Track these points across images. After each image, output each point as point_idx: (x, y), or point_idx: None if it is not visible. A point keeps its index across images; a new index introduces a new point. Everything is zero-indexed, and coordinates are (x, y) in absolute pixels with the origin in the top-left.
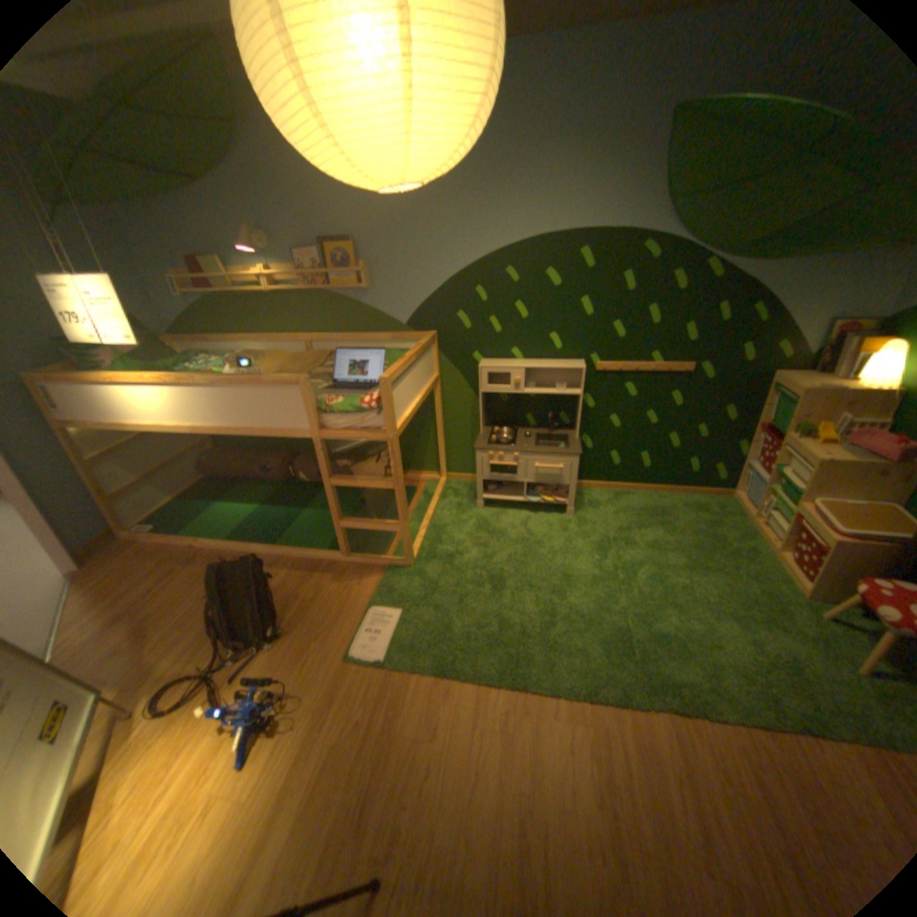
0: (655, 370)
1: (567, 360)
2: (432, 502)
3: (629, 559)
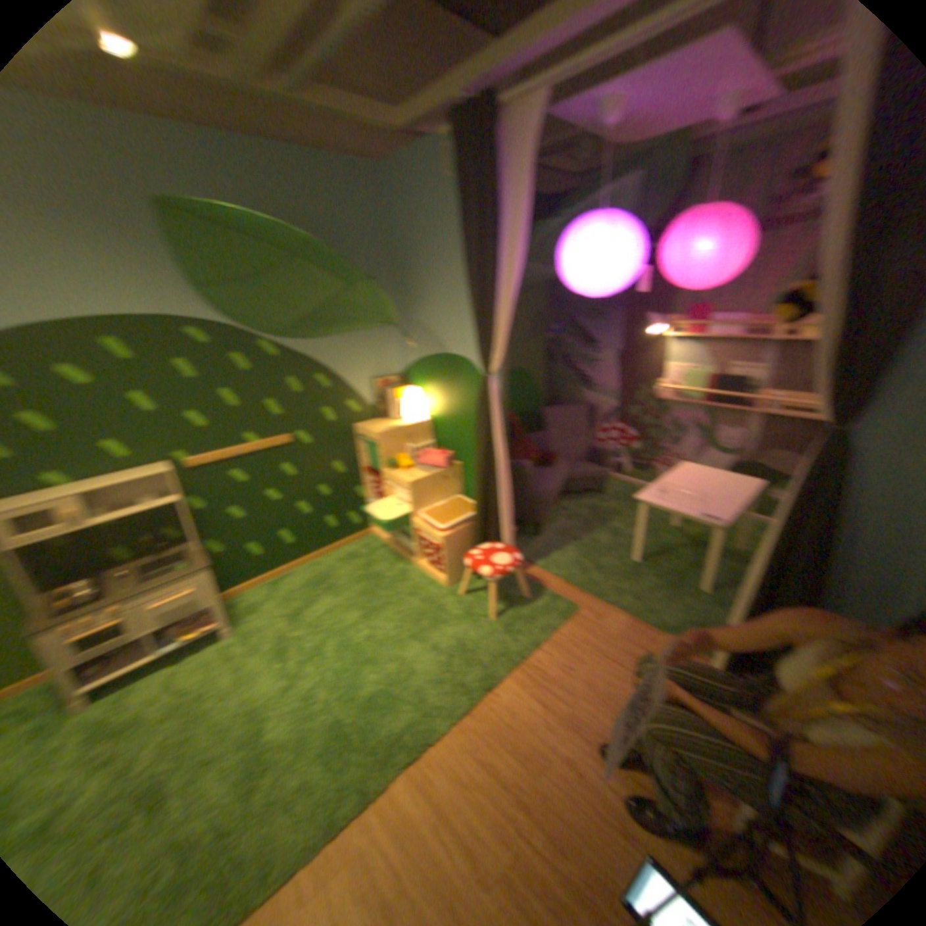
0: (252, 450)
1: (139, 467)
2: None
3: (308, 645)
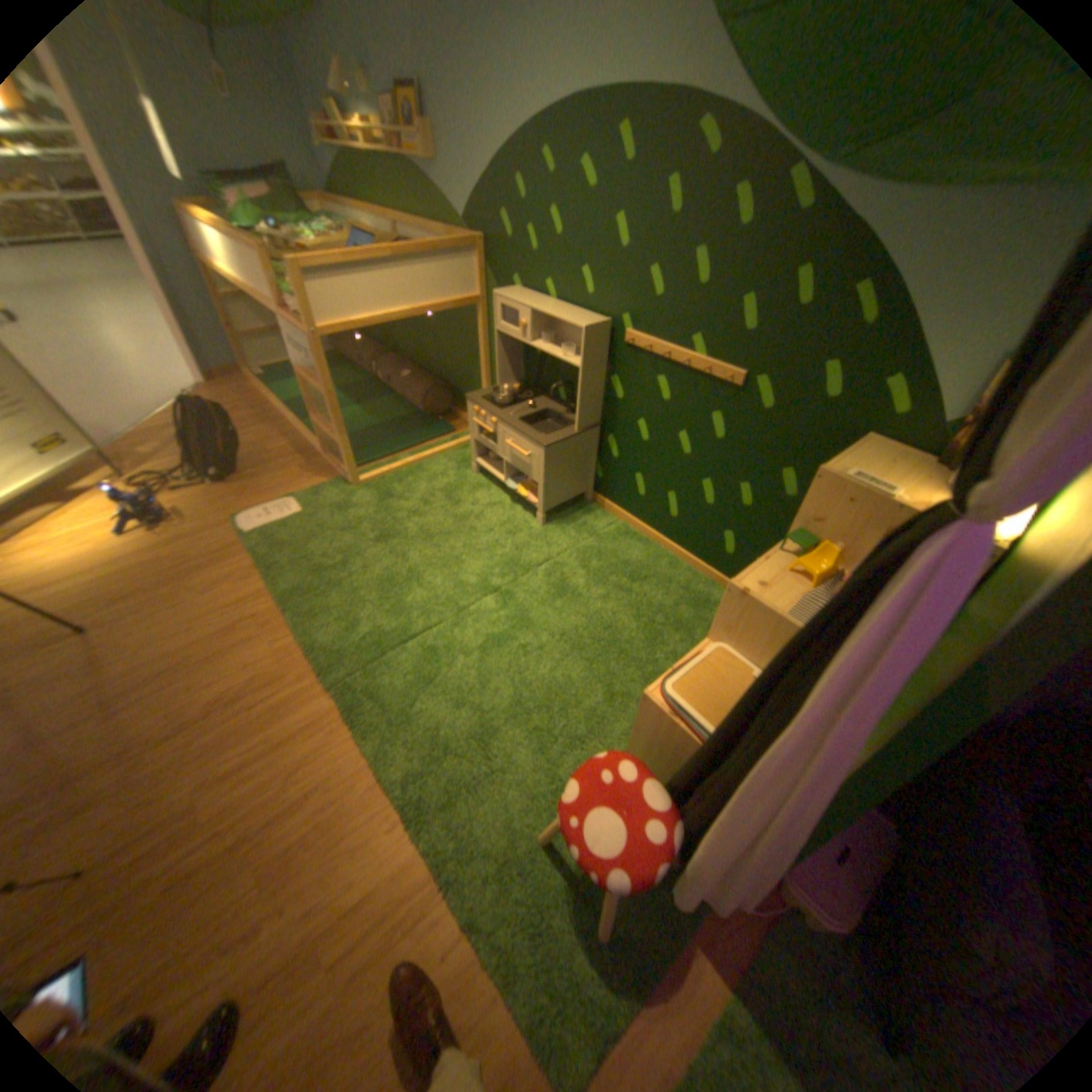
0: (691, 366)
1: (595, 316)
2: (444, 447)
3: (523, 592)
